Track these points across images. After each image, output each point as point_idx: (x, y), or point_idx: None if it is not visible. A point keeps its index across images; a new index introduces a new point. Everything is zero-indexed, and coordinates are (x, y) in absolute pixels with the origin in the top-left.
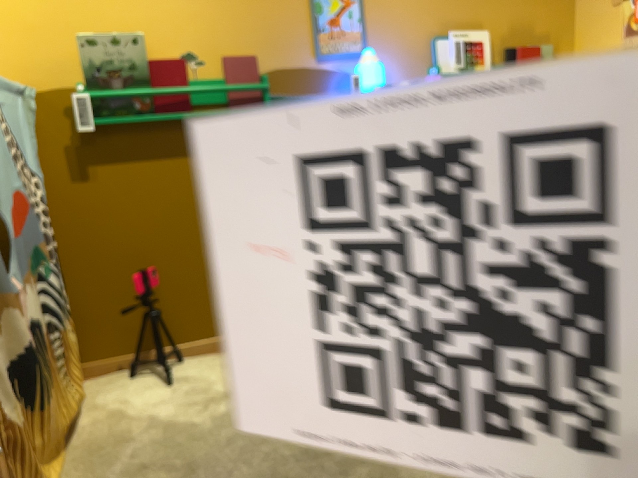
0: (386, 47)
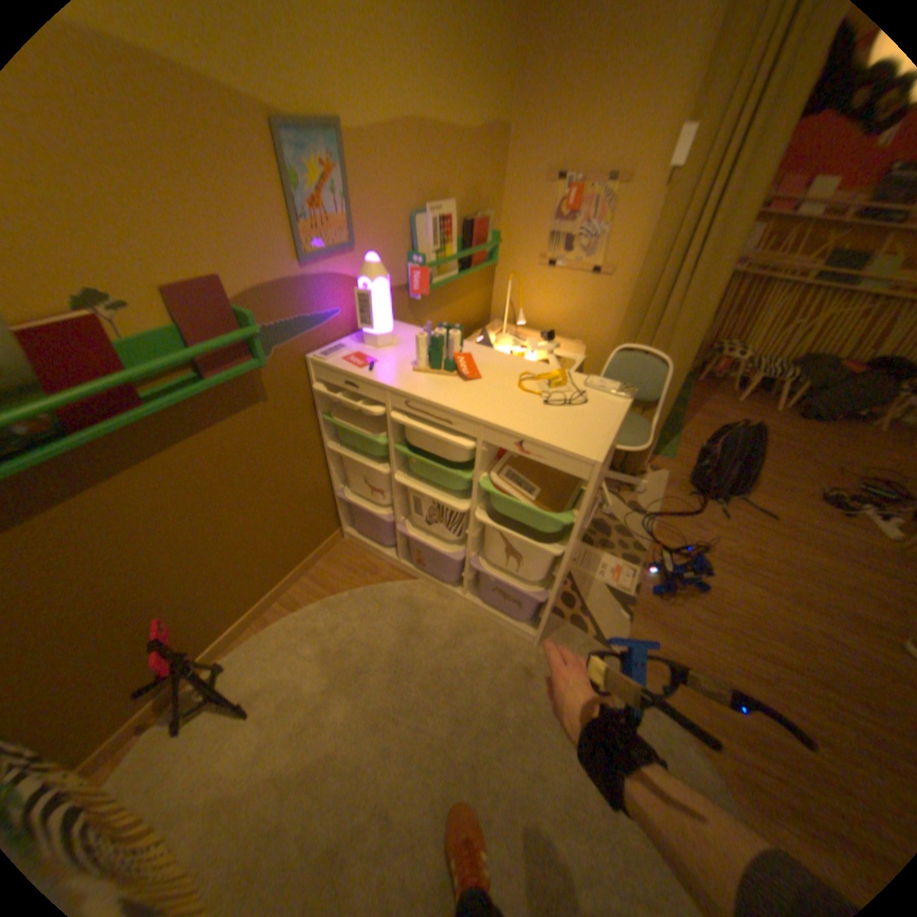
0: (371, 232)
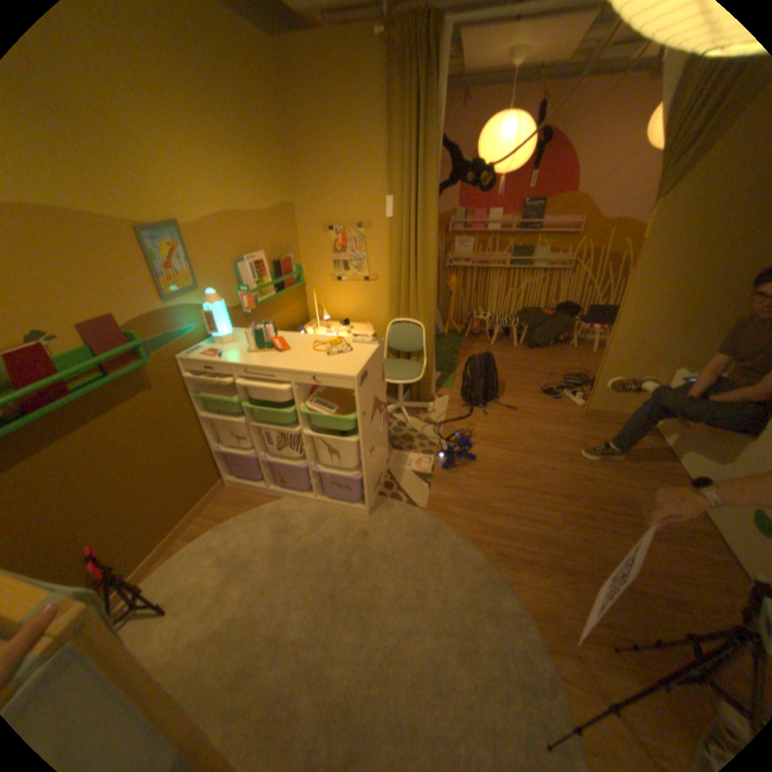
0: (208, 277)
